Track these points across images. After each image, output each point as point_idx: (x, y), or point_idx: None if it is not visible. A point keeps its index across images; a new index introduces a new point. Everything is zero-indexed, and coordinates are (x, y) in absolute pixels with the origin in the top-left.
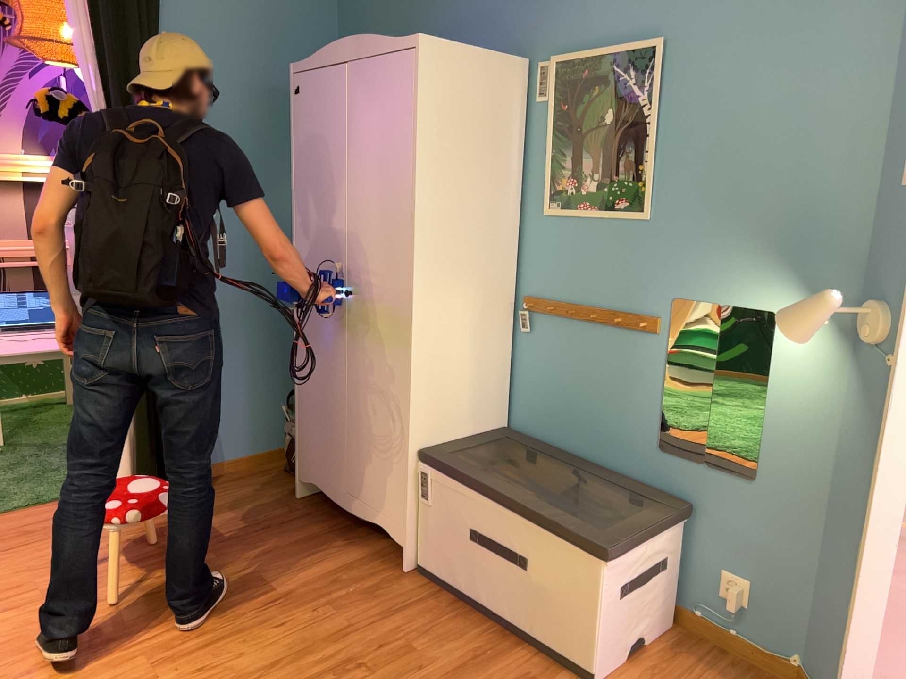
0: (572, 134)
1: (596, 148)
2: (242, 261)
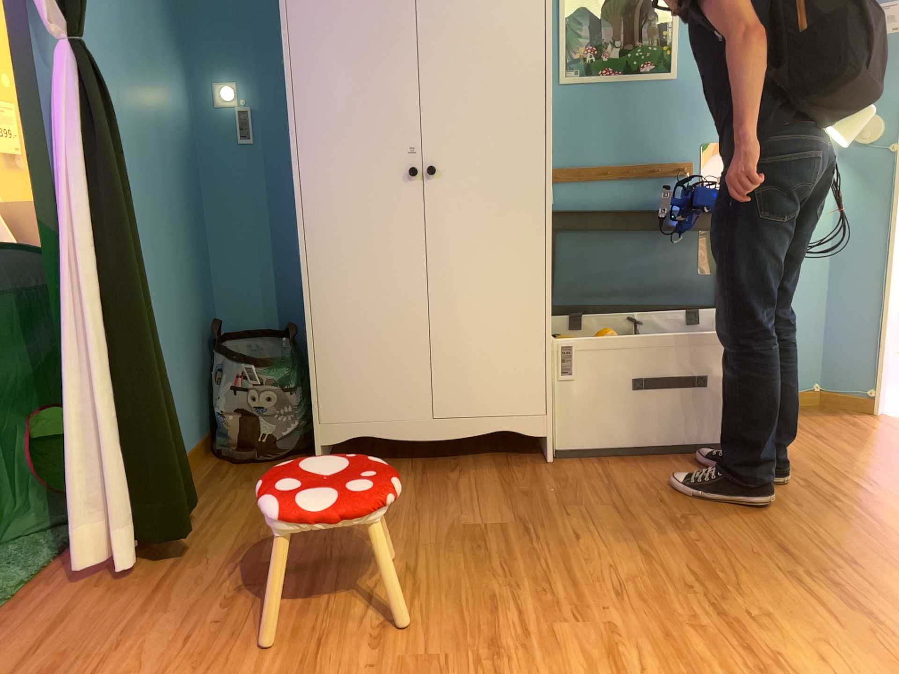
0: (588, 4)
1: (617, 17)
2: (141, 172)
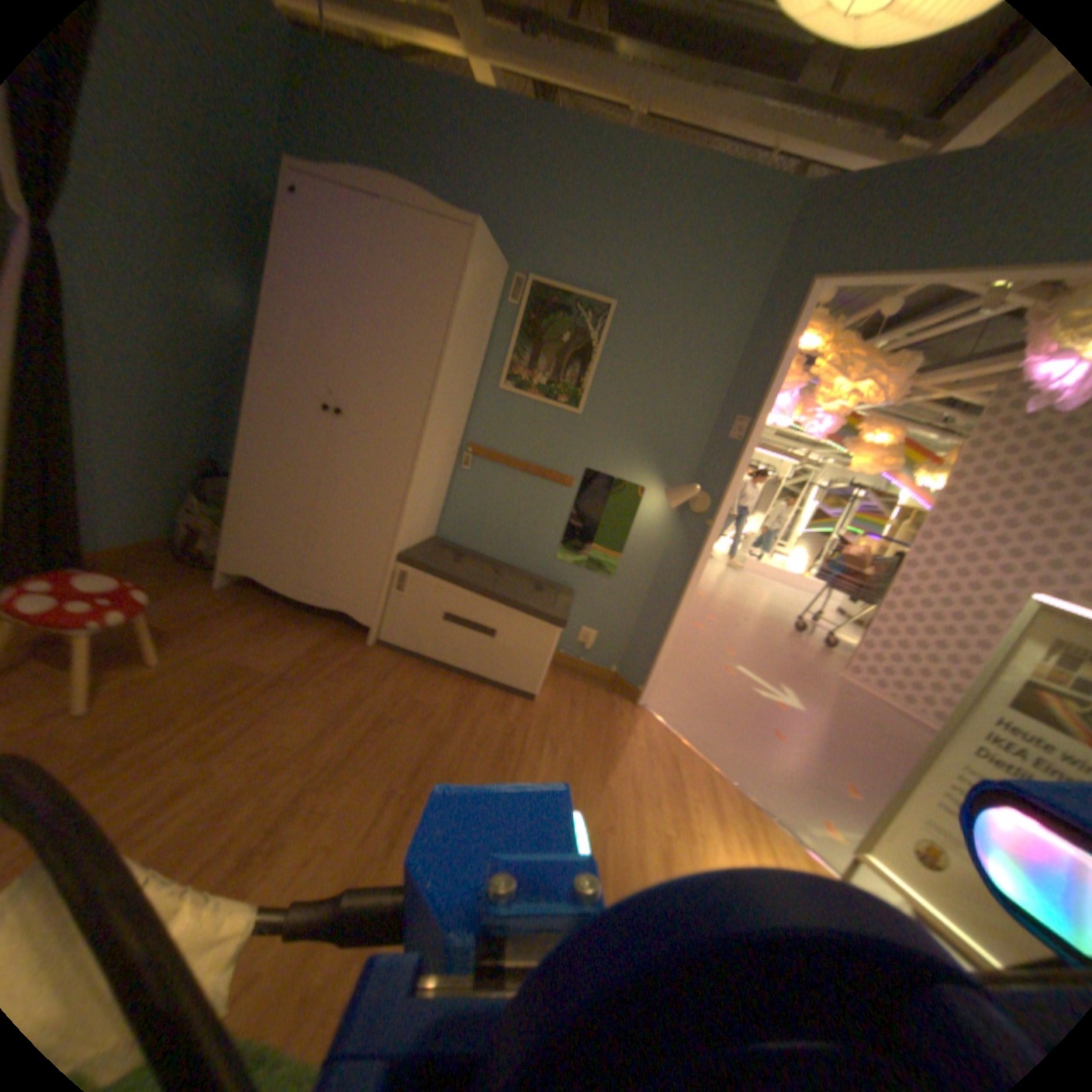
0: (534, 339)
1: (551, 356)
2: (151, 343)
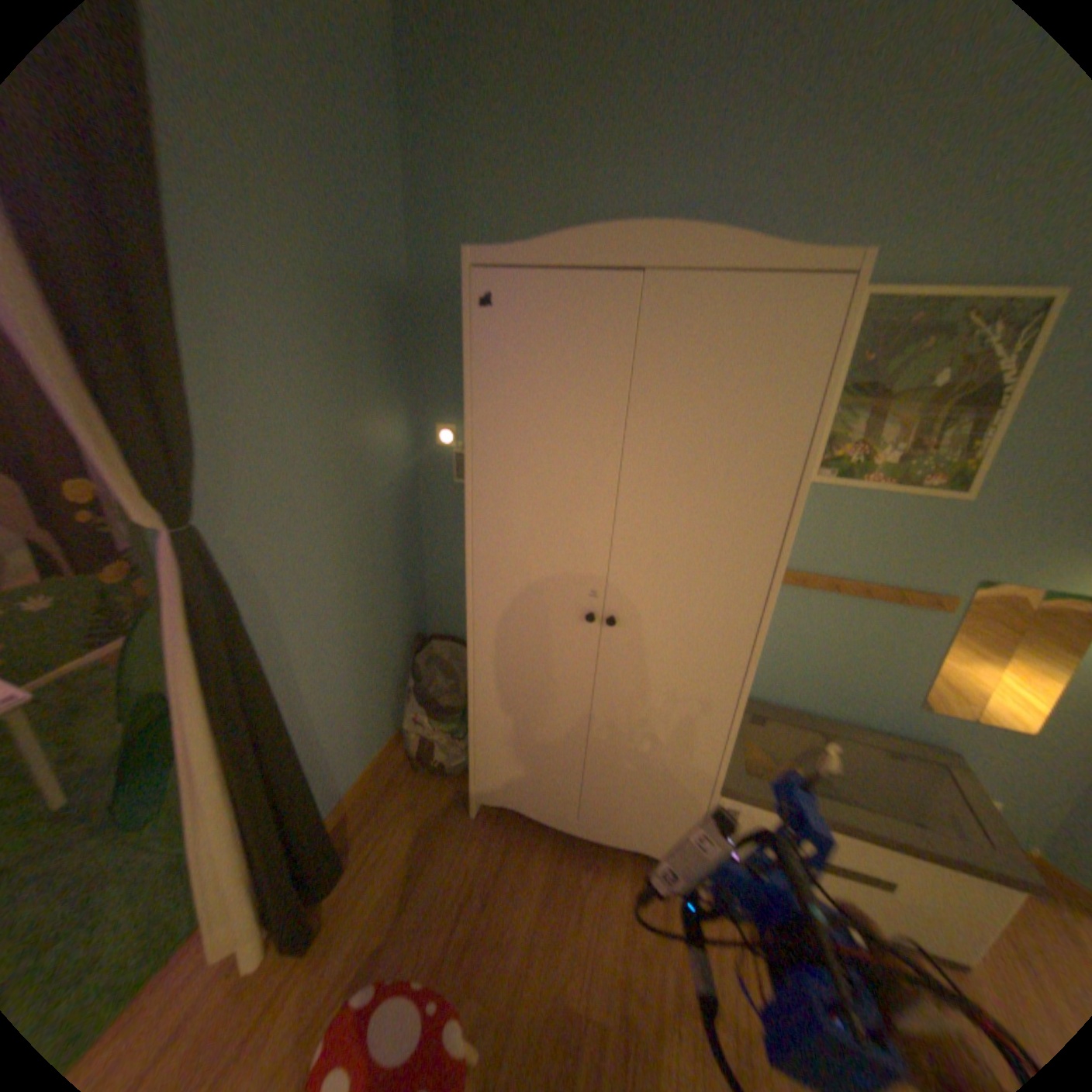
0: (877, 389)
1: (914, 411)
2: (332, 550)
